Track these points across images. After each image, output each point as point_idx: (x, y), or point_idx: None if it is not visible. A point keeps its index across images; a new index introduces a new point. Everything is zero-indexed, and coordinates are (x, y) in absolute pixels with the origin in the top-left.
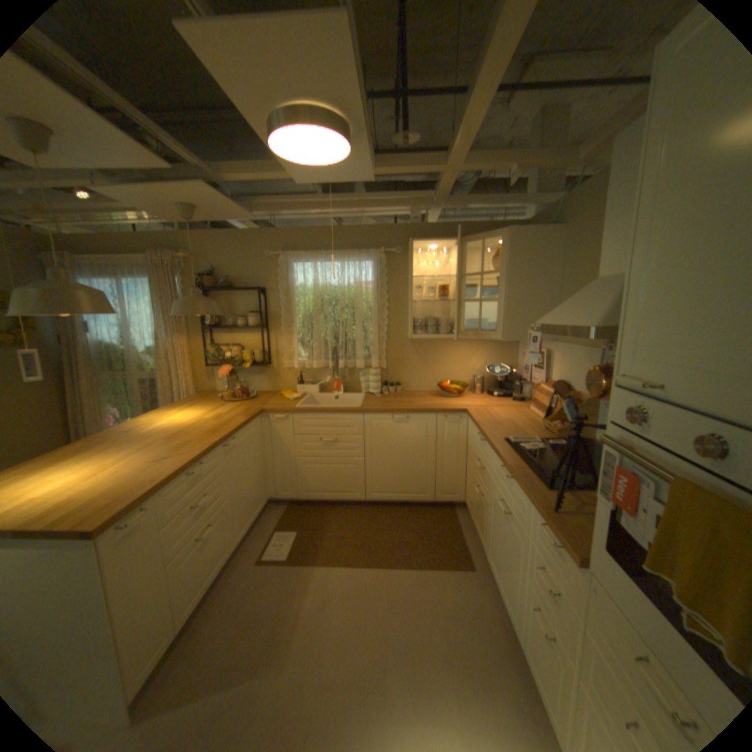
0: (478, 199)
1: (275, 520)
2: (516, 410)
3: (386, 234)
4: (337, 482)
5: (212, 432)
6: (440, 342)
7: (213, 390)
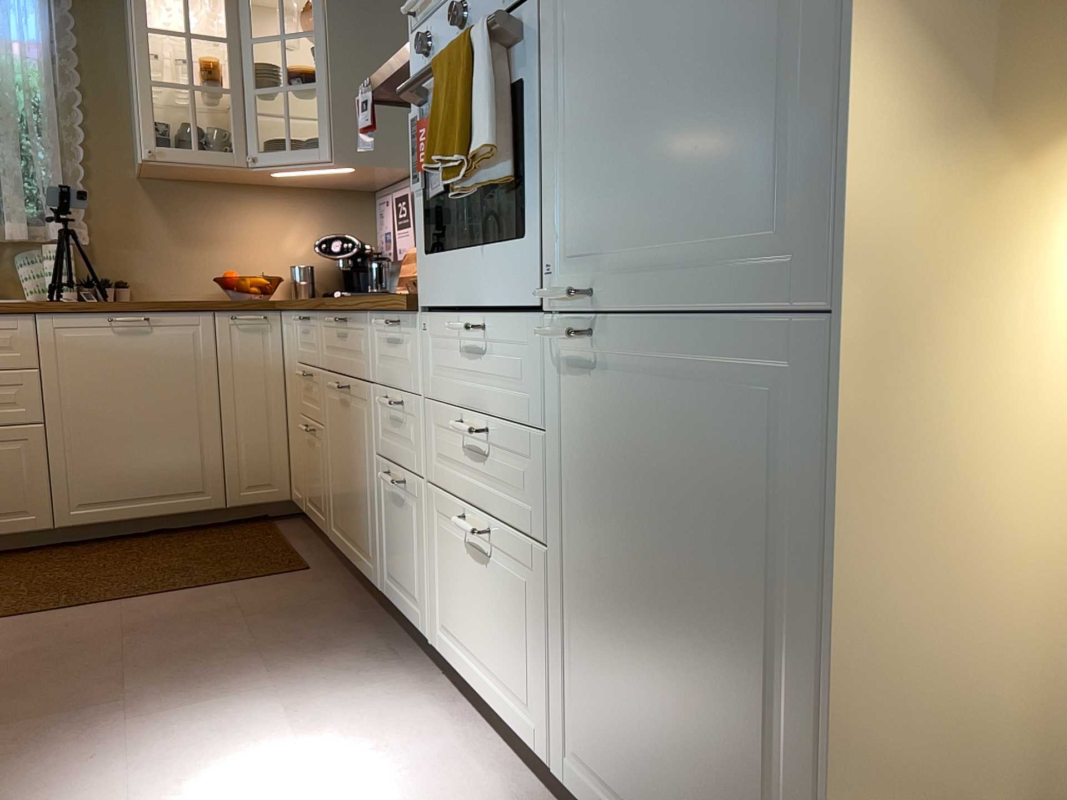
0: None
1: None
2: None
3: None
4: None
5: None
6: (215, 194)
7: None
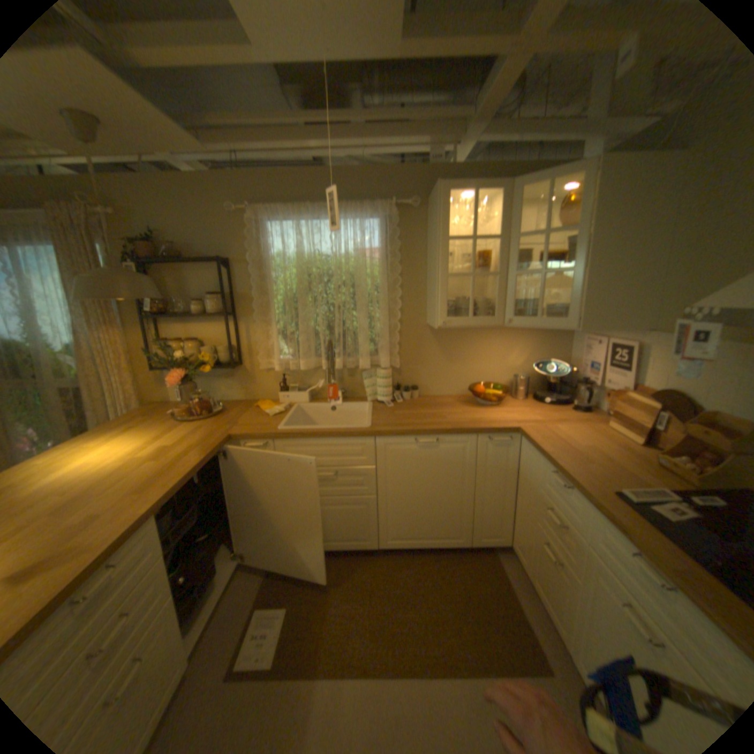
0: (531, 126)
1: (254, 586)
2: (590, 428)
3: (398, 180)
4: (340, 528)
5: (141, 489)
6: (470, 331)
7: (165, 400)
